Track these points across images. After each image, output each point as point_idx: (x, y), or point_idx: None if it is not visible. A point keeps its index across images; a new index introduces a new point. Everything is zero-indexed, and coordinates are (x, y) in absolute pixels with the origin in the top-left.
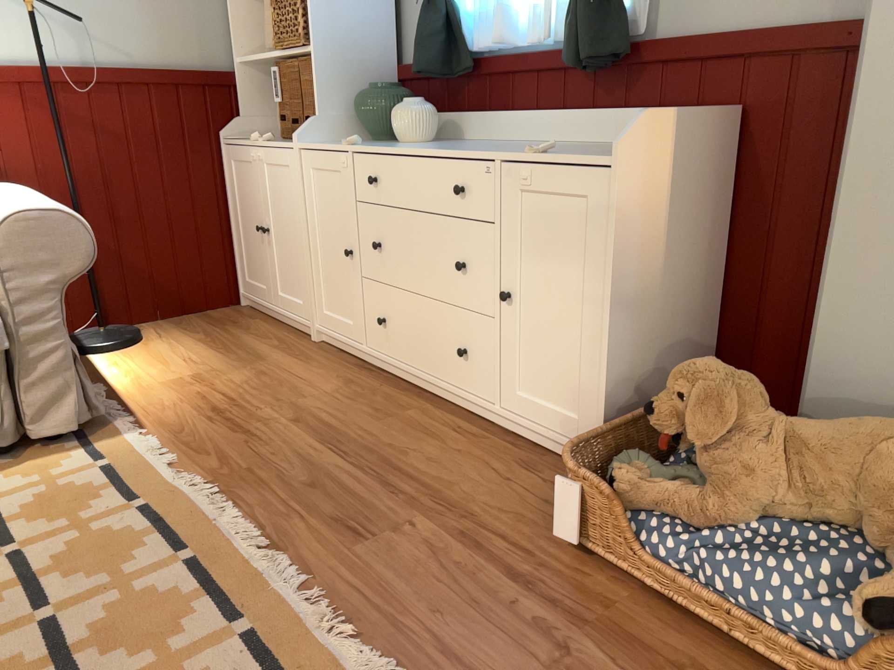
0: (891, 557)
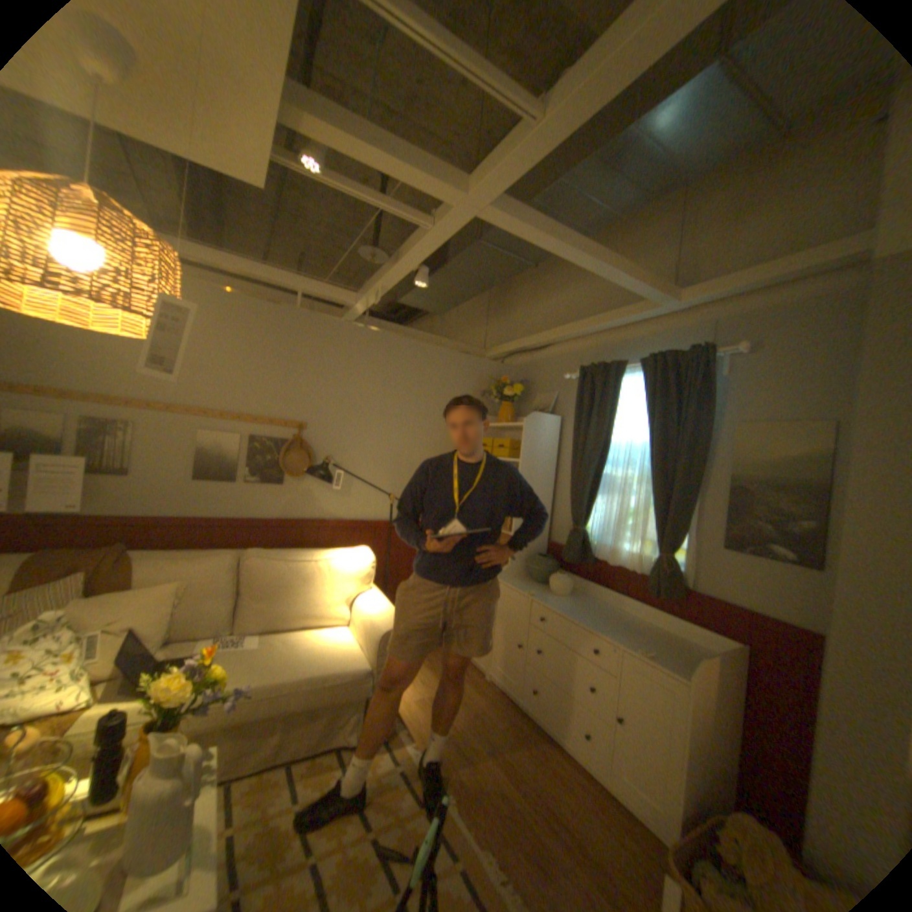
0: None
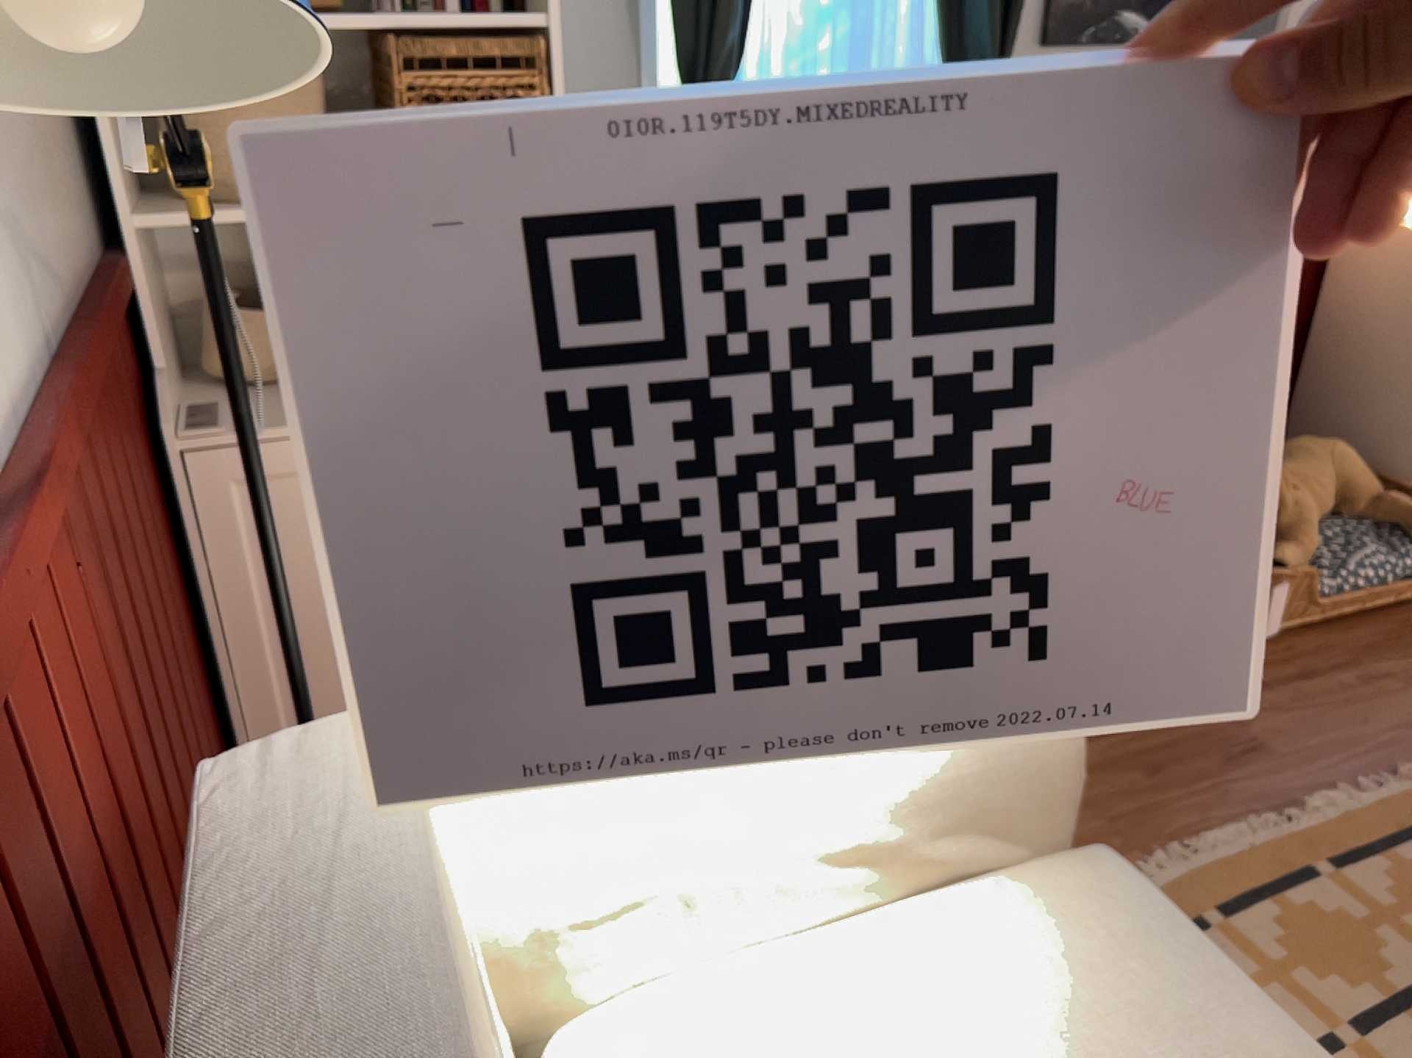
0: (1373, 516)
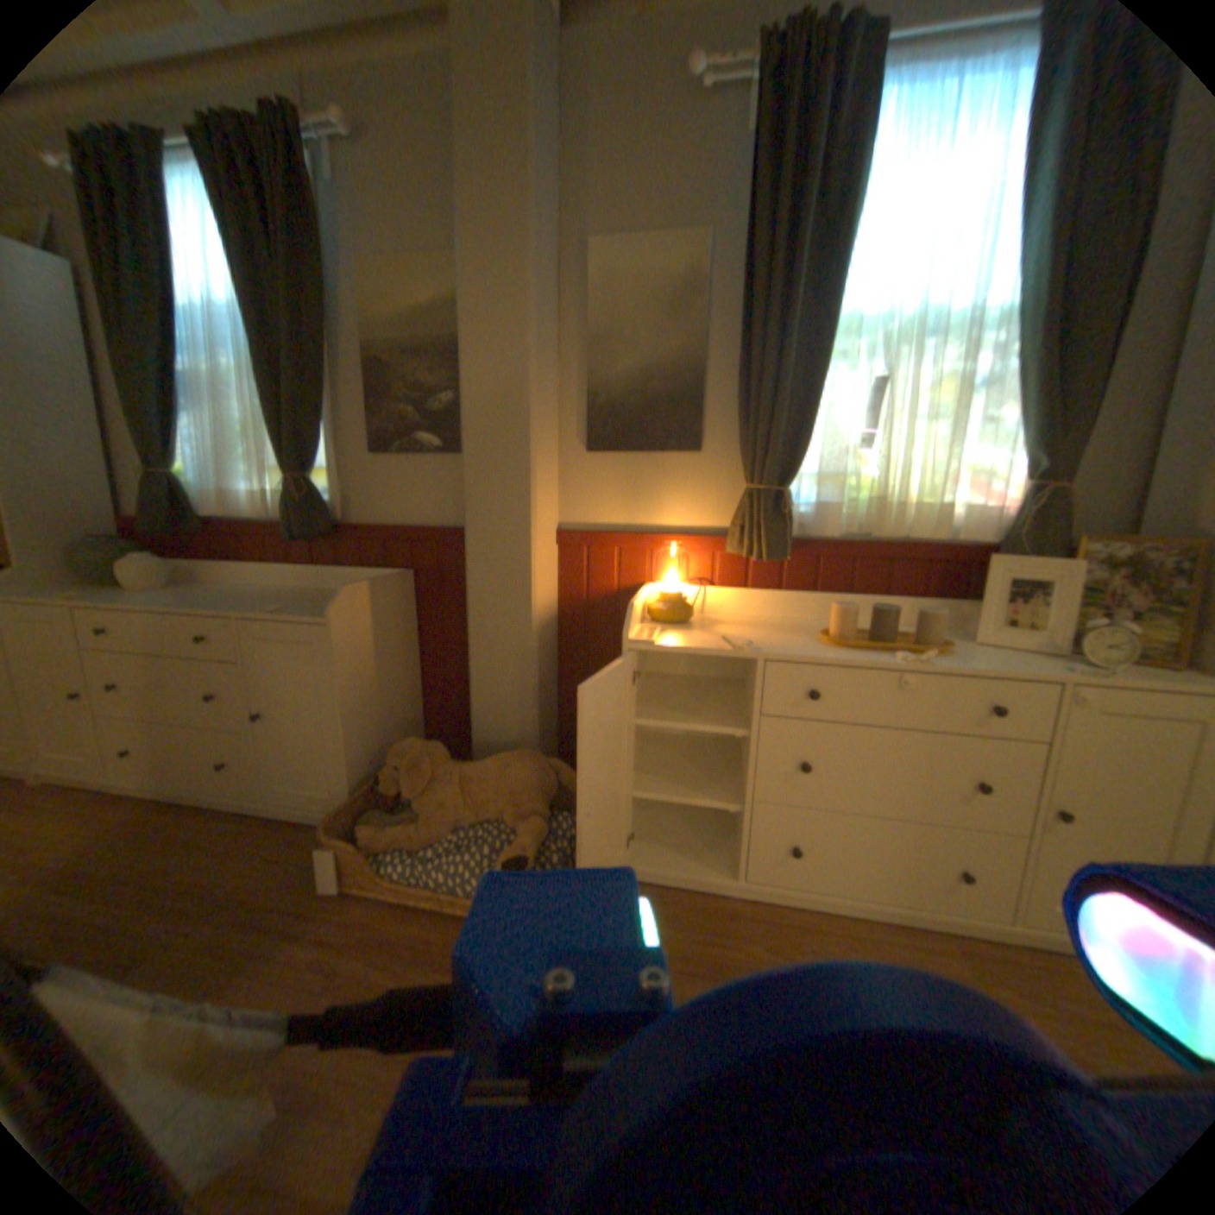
0: (518, 831)
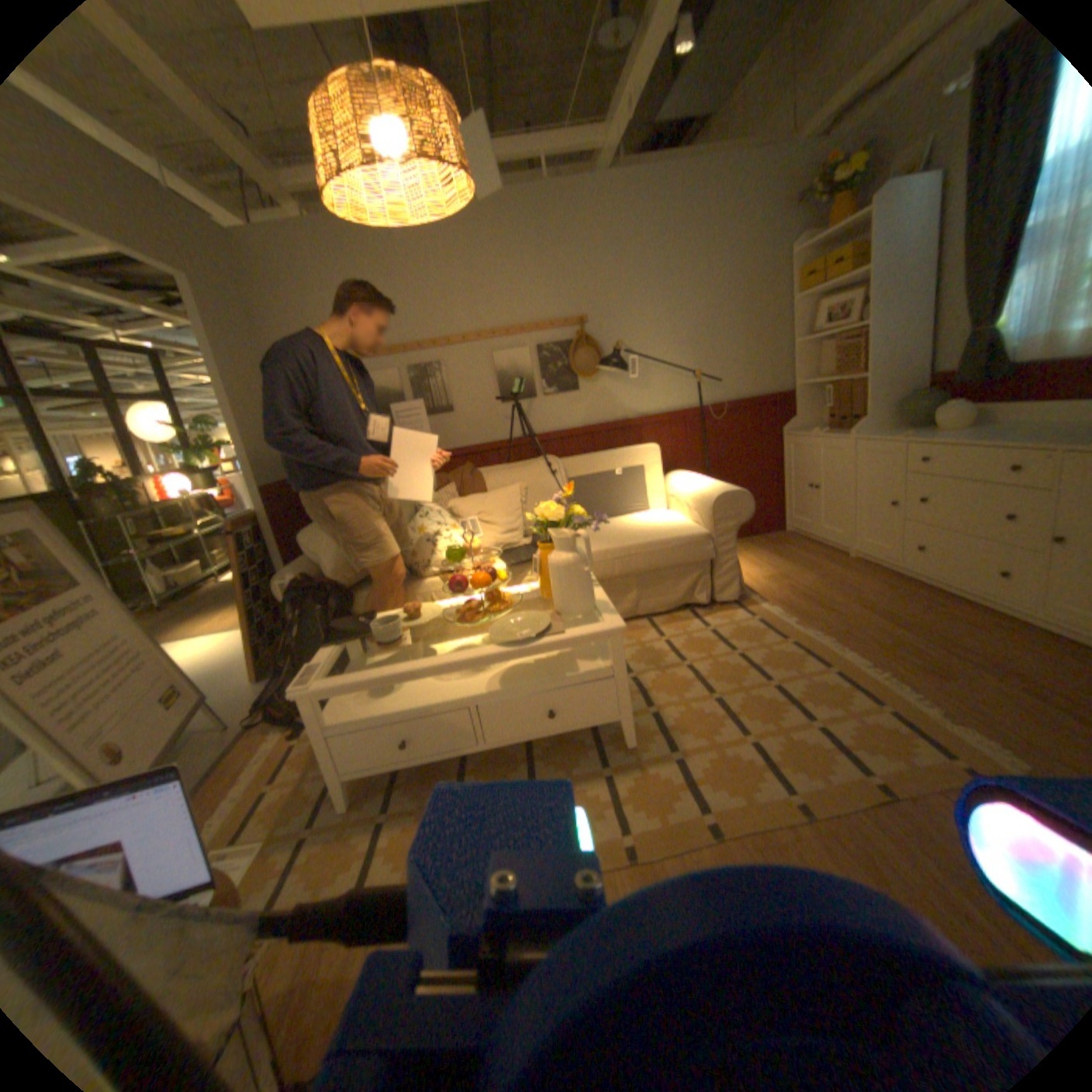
0: None
